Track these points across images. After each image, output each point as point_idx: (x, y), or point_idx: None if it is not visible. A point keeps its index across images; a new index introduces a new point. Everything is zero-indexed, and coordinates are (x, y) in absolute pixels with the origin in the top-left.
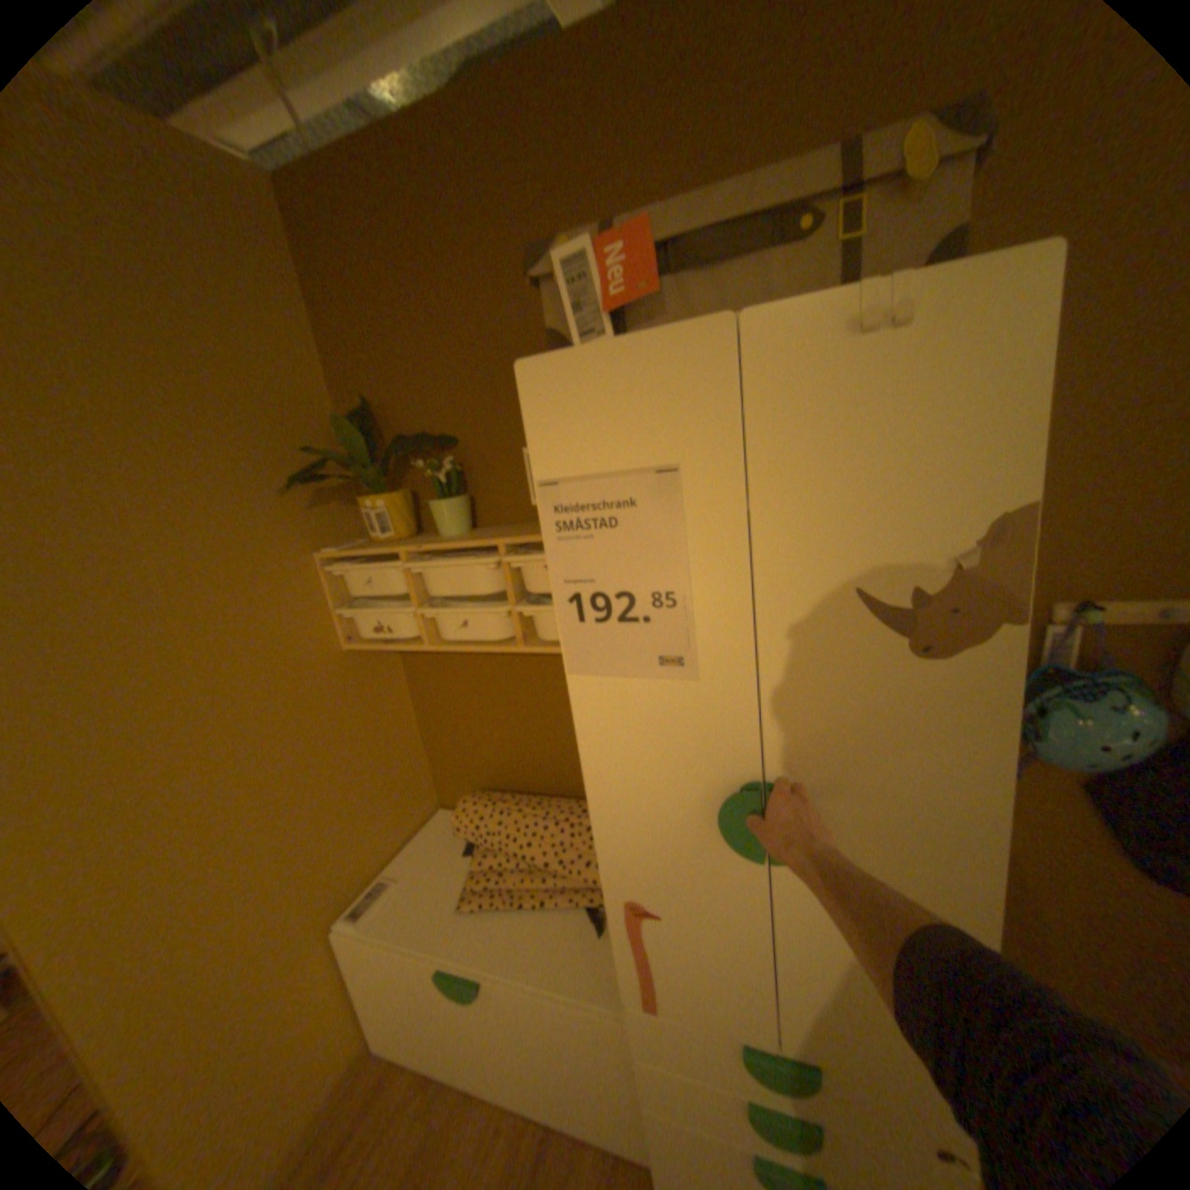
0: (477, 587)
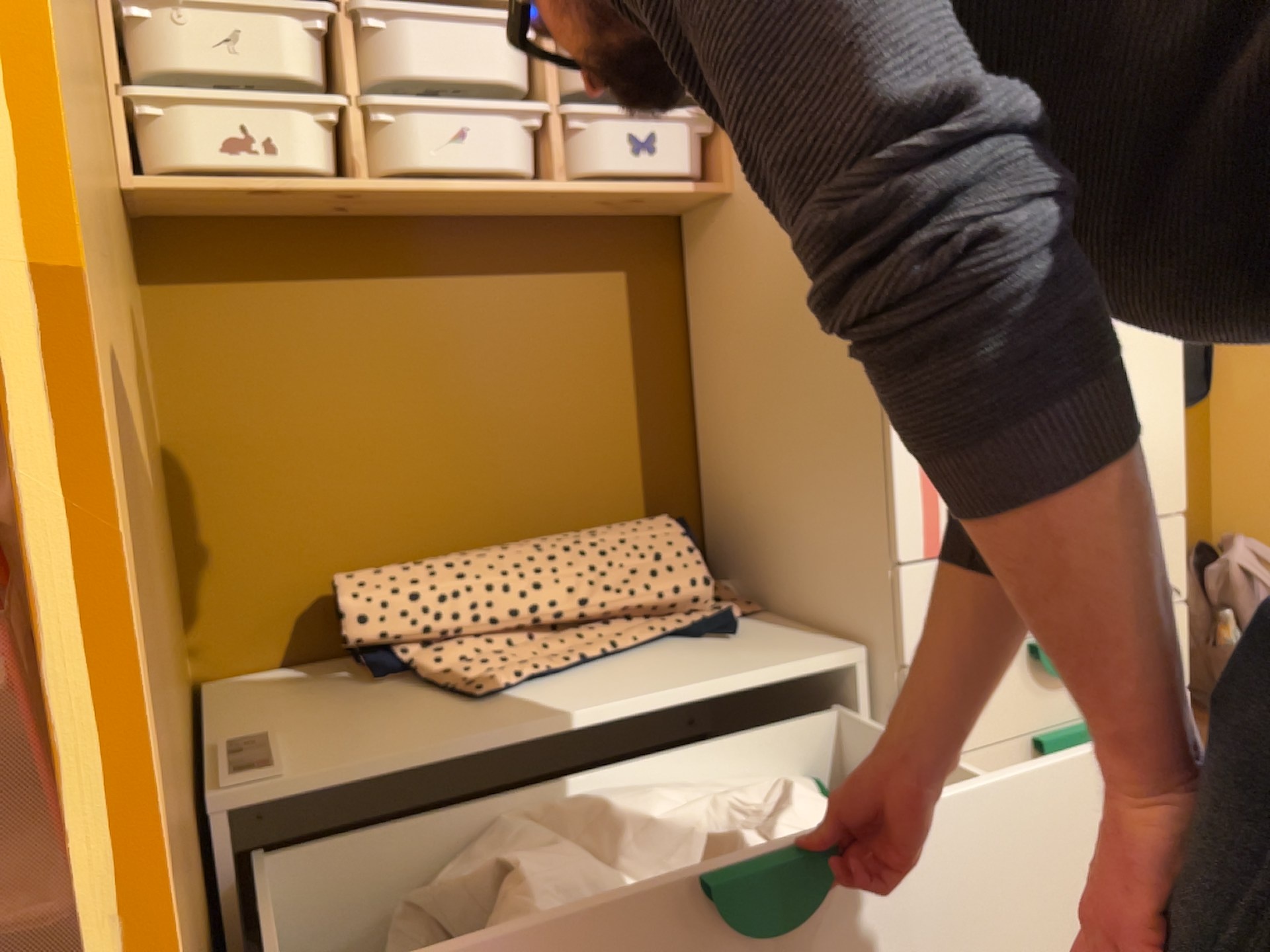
0: (489, 72)
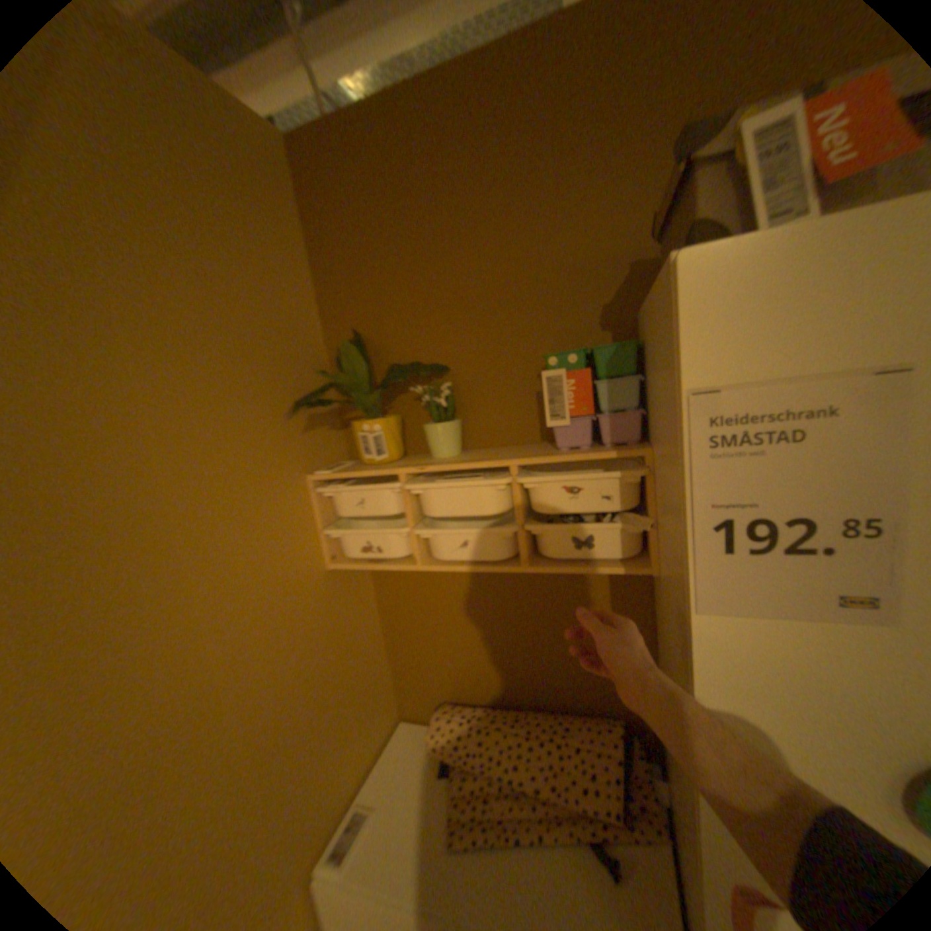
0: (481, 506)
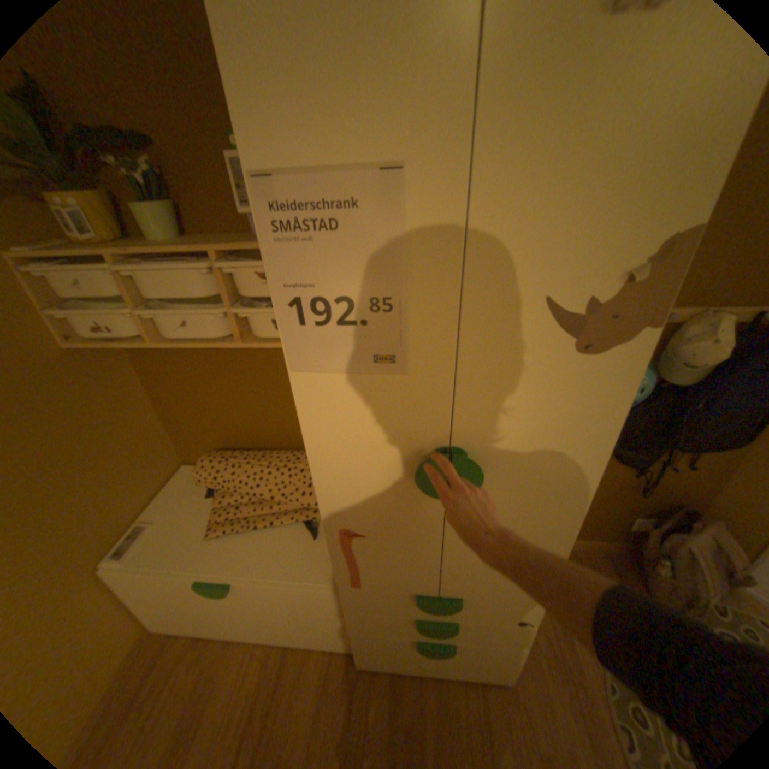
0: (191, 290)
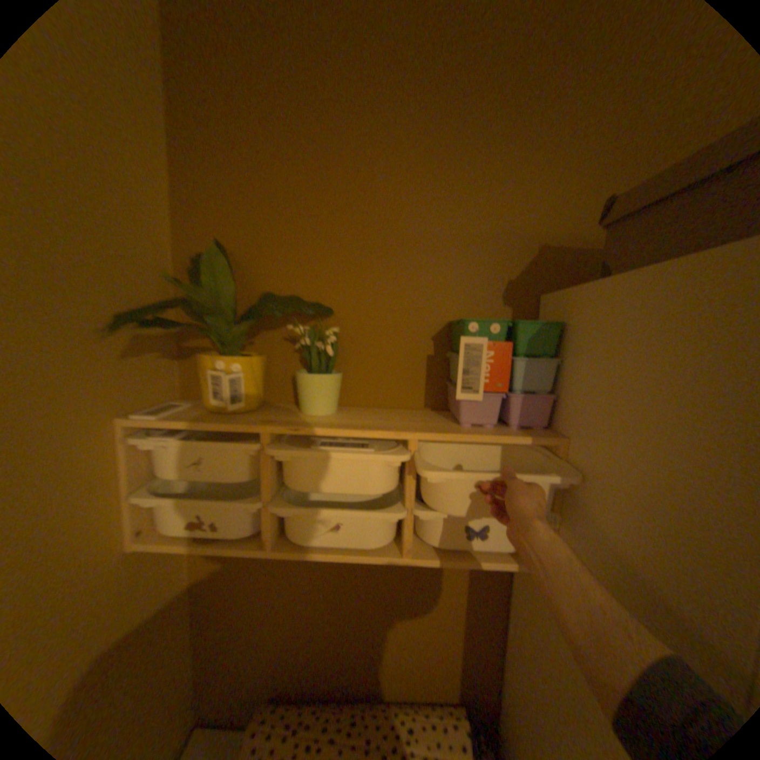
0: (364, 483)
